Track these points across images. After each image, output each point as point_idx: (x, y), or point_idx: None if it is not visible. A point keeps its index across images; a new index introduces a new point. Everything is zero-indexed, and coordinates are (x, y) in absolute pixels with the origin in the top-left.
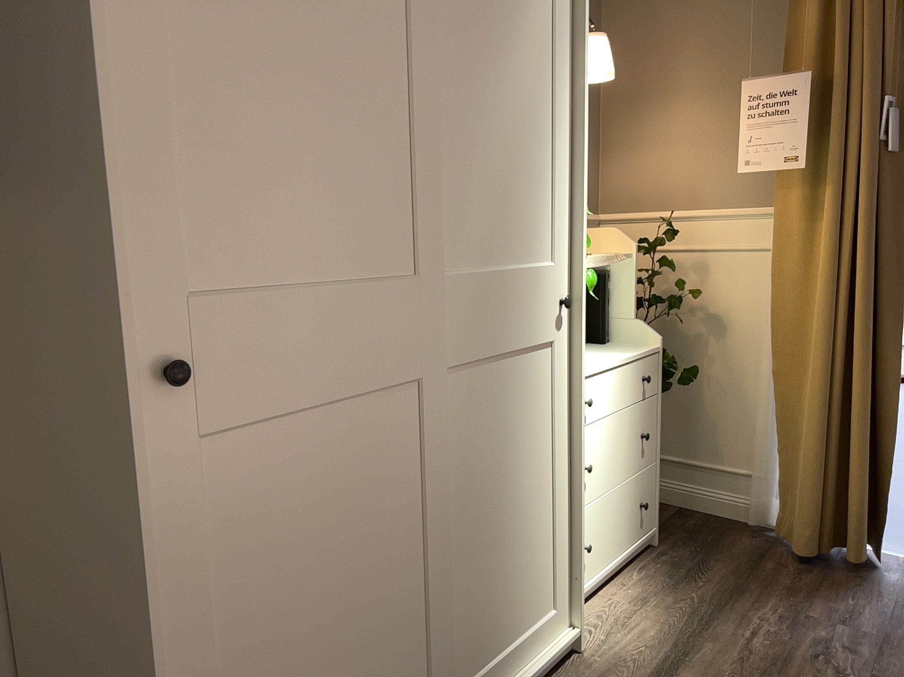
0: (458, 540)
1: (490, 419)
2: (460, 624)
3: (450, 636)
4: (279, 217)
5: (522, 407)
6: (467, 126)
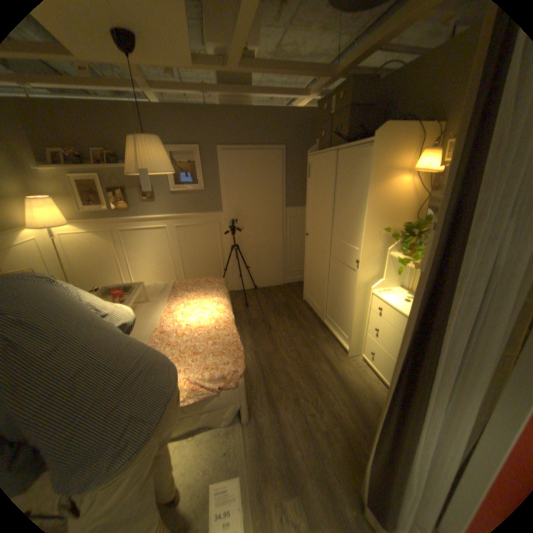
0: (331, 291)
1: (339, 274)
2: (329, 306)
3: (326, 304)
4: (314, 220)
5: (346, 279)
6: (341, 207)
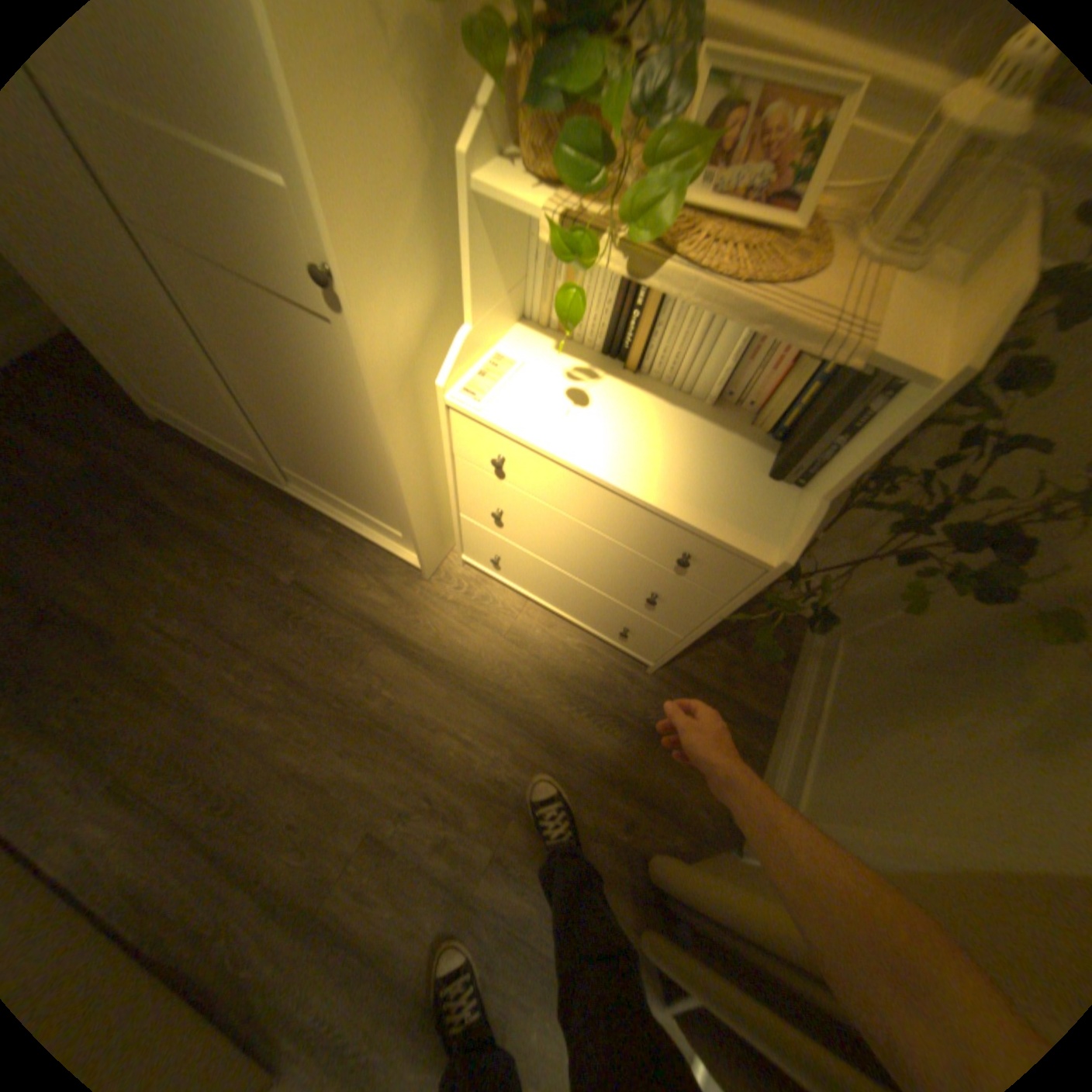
0: (251, 396)
1: (246, 331)
2: (281, 448)
3: (264, 443)
4: None
5: (298, 358)
6: None
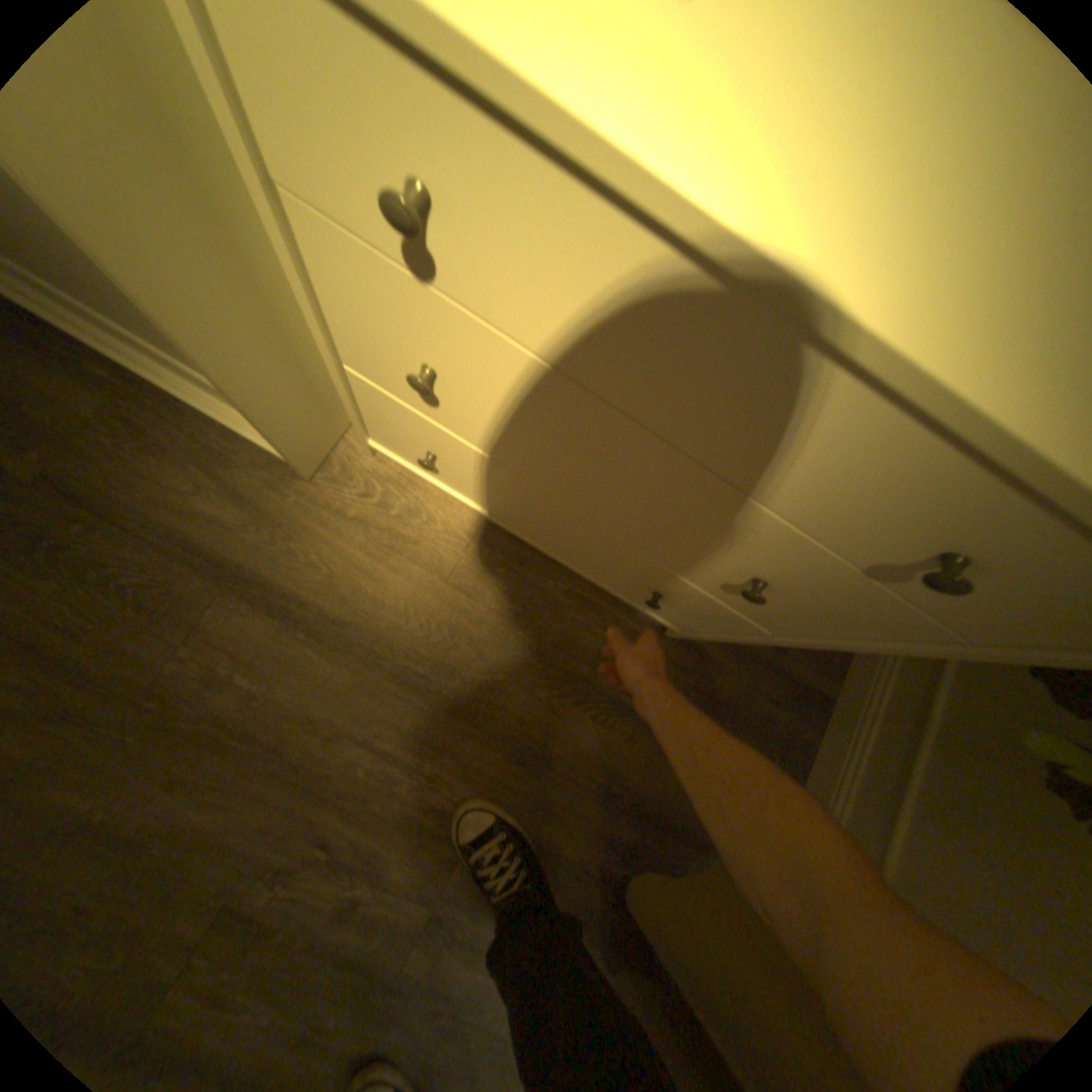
0: None
1: None
2: None
3: None
4: None
5: None
6: None
